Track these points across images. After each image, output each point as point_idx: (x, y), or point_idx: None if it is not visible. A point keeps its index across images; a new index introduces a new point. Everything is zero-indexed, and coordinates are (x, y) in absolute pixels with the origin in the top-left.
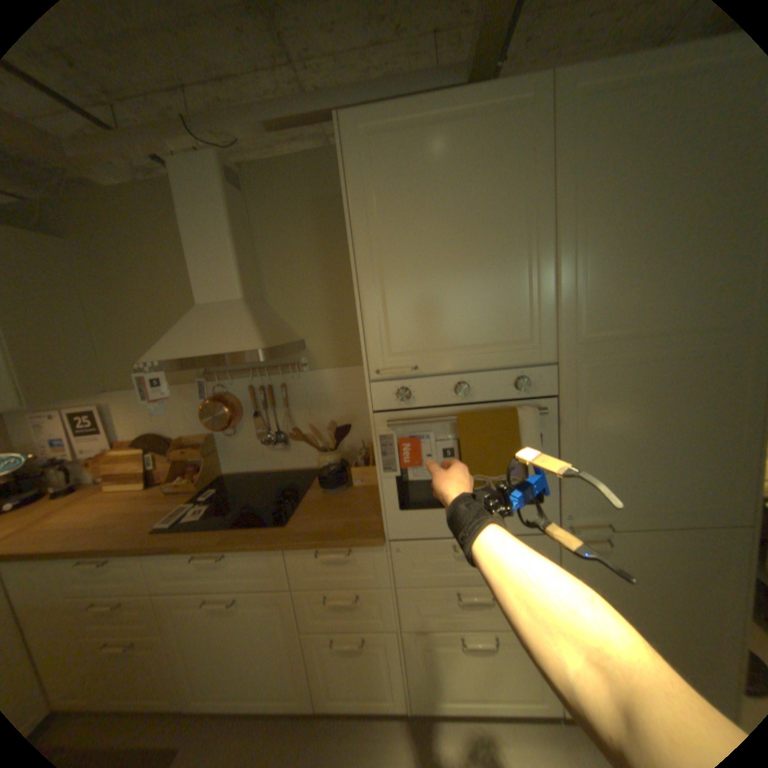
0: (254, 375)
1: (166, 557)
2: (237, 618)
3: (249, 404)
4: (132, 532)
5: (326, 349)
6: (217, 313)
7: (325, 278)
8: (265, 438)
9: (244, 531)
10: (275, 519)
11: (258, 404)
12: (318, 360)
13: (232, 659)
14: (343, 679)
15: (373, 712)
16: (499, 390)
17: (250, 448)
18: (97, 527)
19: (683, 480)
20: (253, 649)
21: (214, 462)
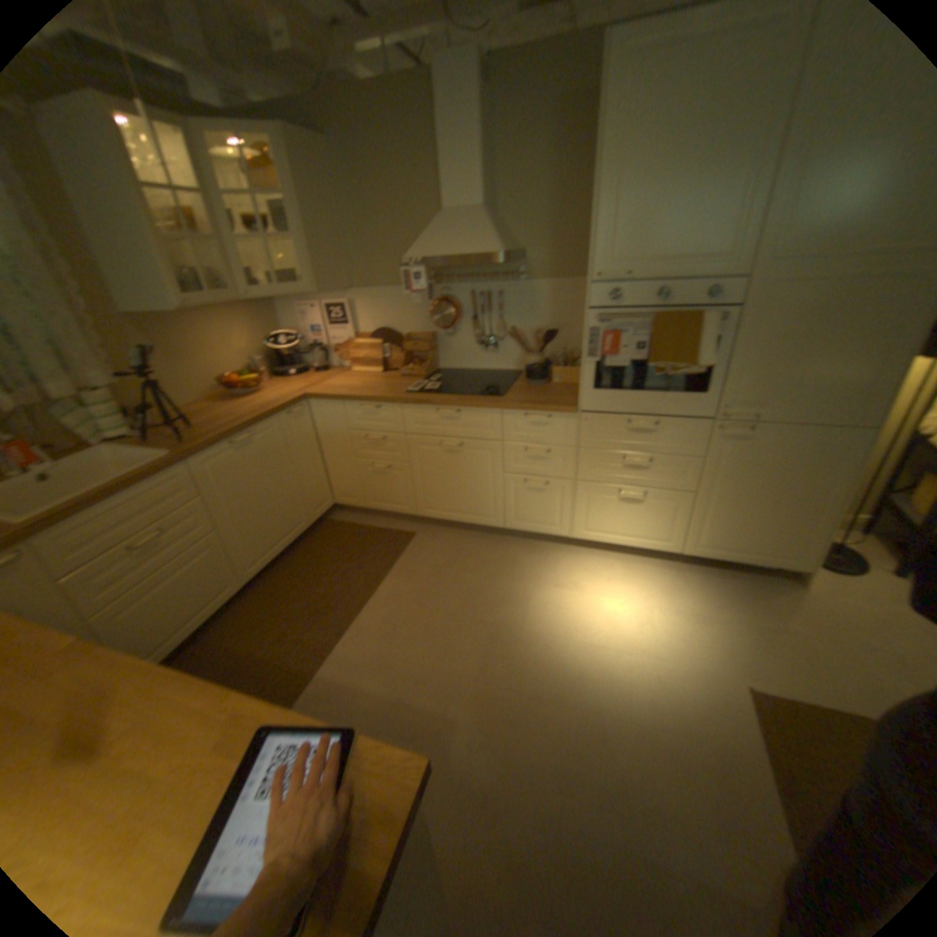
0: (477, 281)
1: (421, 408)
2: (463, 457)
3: (470, 308)
4: (394, 391)
5: (544, 260)
6: (462, 217)
7: (555, 185)
8: (480, 340)
9: (474, 397)
10: (494, 394)
11: (478, 308)
12: (535, 270)
13: (455, 484)
14: (529, 507)
15: (546, 533)
16: (694, 296)
17: (465, 348)
18: (367, 387)
19: (830, 384)
20: (471, 479)
21: (437, 357)
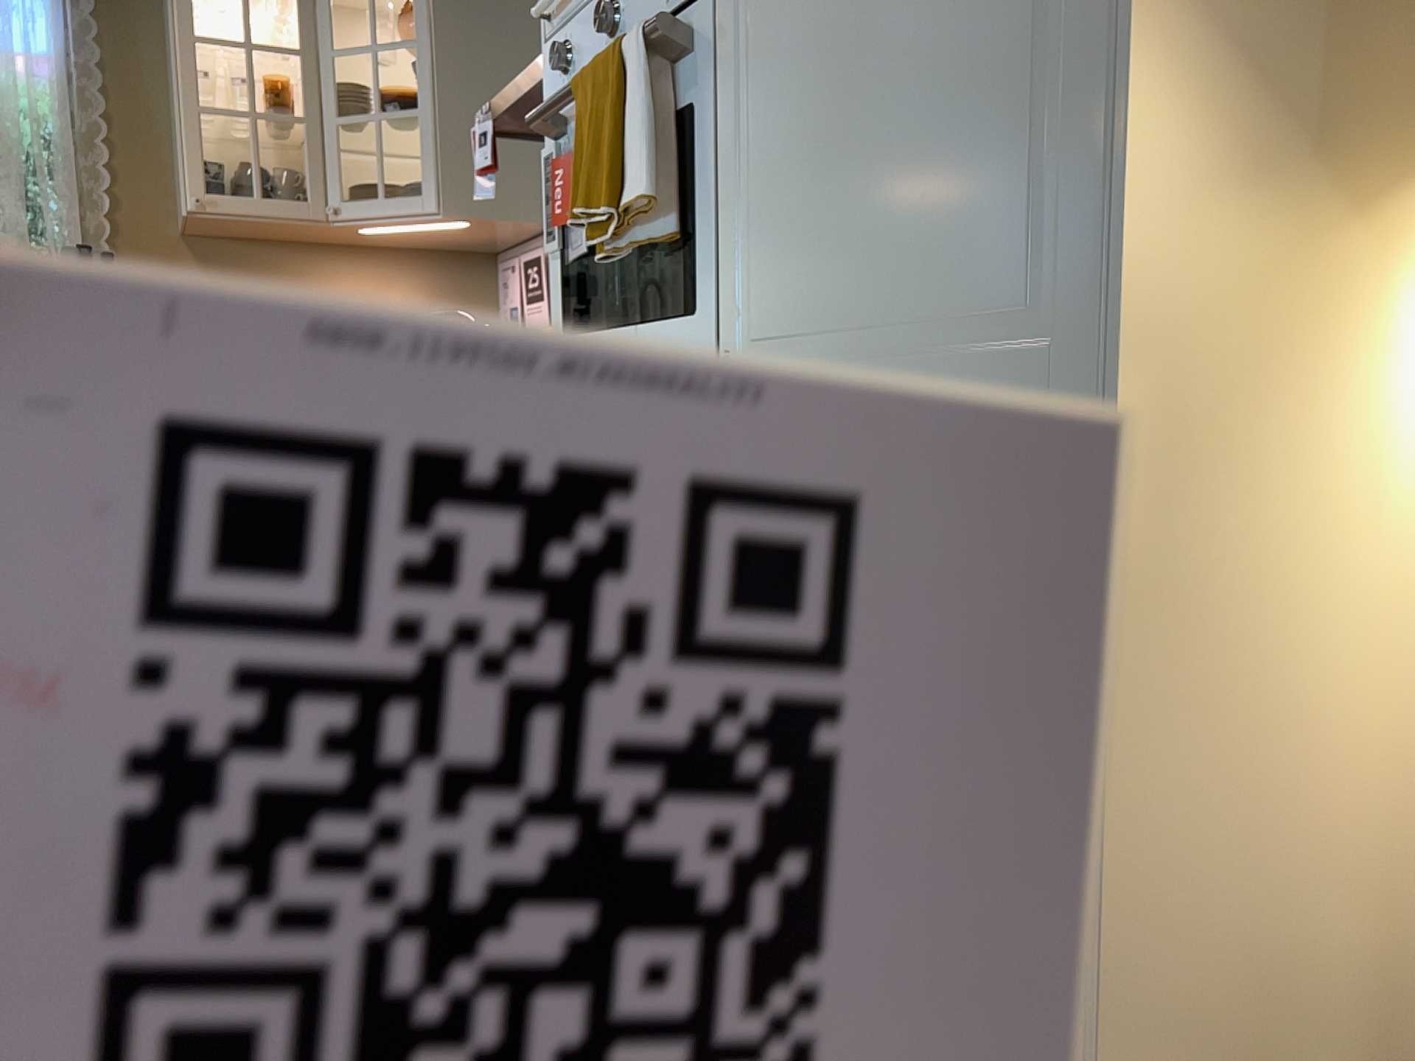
0: None
1: None
2: None
3: None
4: None
5: None
6: None
7: None
8: None
9: None
10: None
11: None
12: None
13: None
14: None
15: None
16: (655, 1)
17: None
18: None
19: (936, 208)
20: None
21: None
